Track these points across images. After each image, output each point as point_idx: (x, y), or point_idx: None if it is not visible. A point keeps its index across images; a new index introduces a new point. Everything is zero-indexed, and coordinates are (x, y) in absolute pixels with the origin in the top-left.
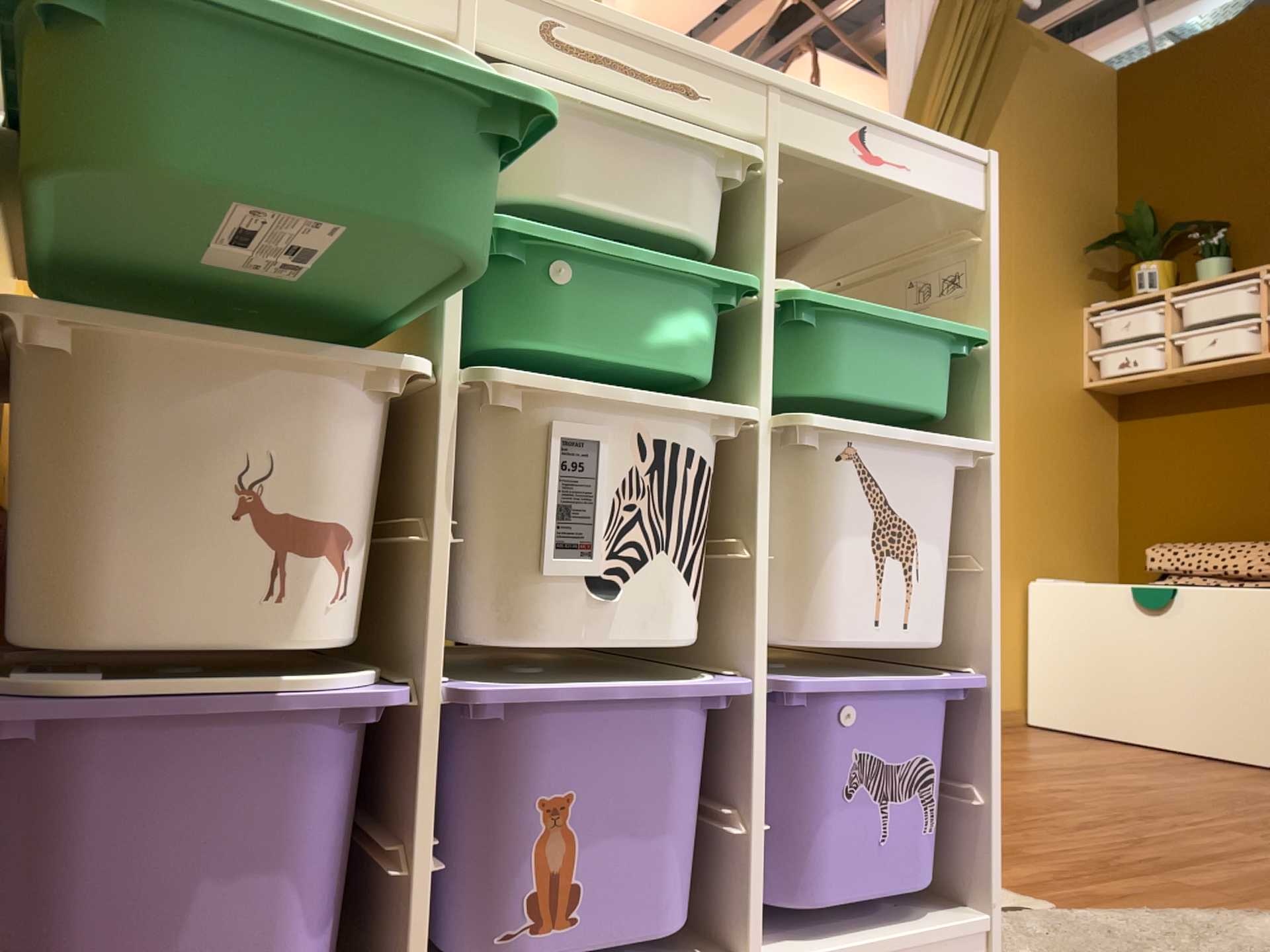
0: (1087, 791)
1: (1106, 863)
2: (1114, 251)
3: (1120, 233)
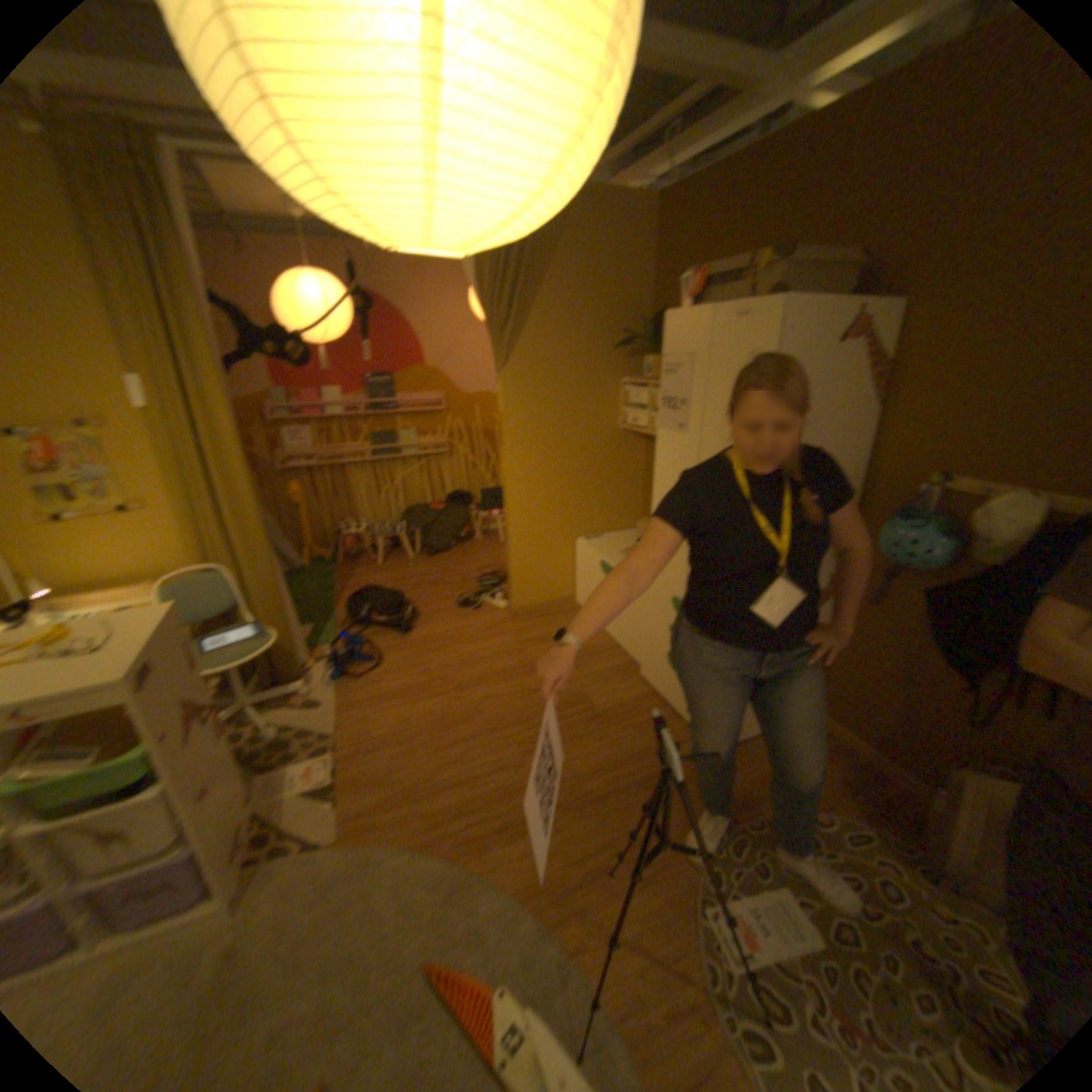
0: (498, 705)
1: (406, 799)
2: (637, 346)
3: (645, 330)
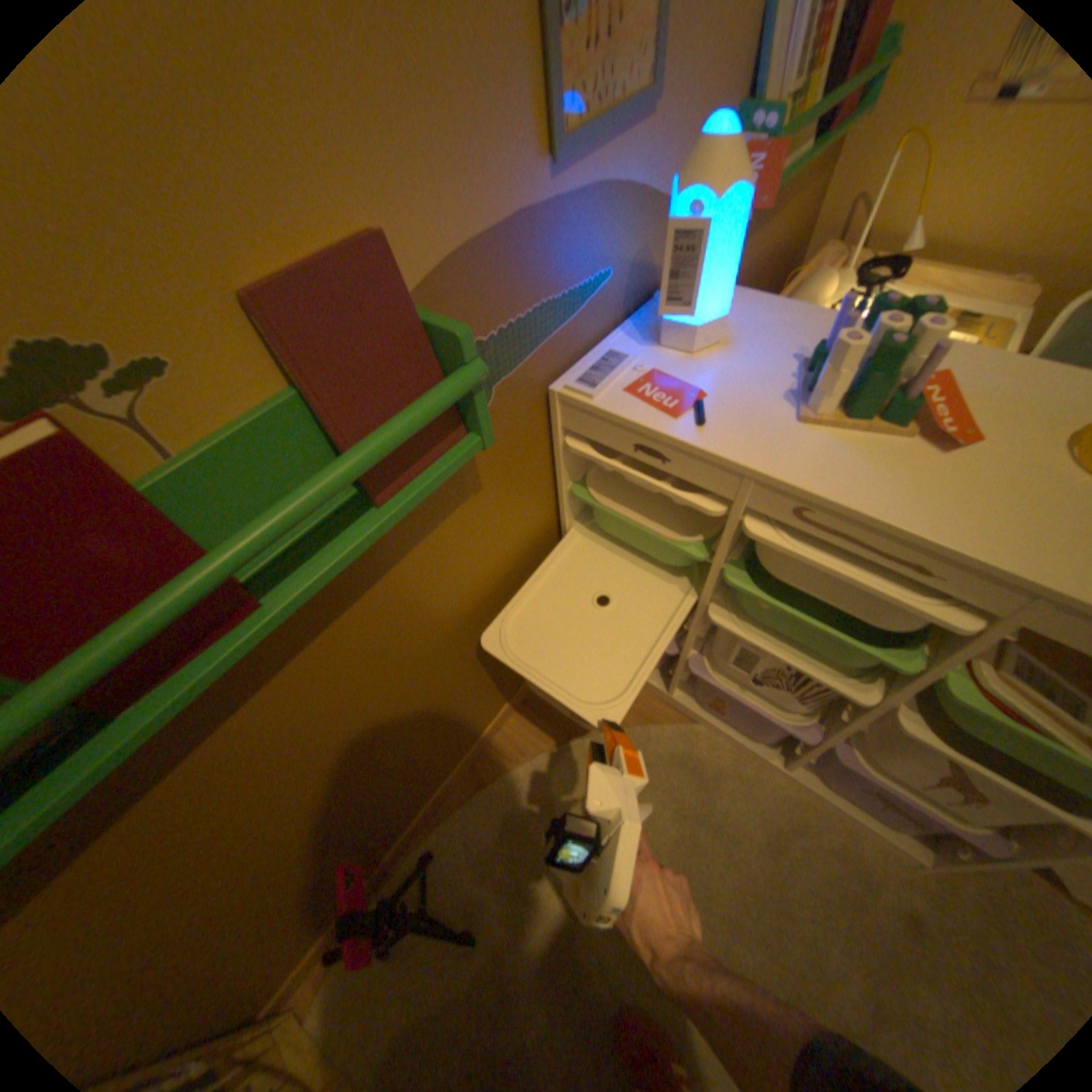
0: None
1: None
2: None
3: None
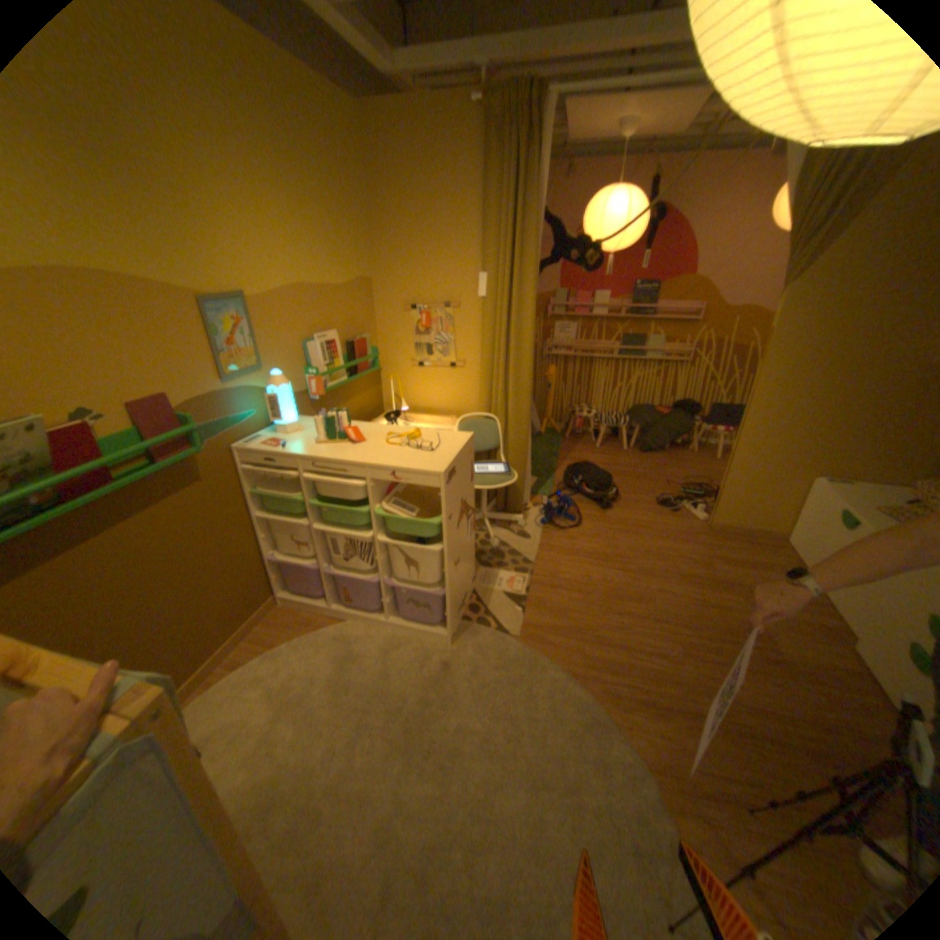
0: (674, 602)
1: (576, 635)
2: None
3: None
